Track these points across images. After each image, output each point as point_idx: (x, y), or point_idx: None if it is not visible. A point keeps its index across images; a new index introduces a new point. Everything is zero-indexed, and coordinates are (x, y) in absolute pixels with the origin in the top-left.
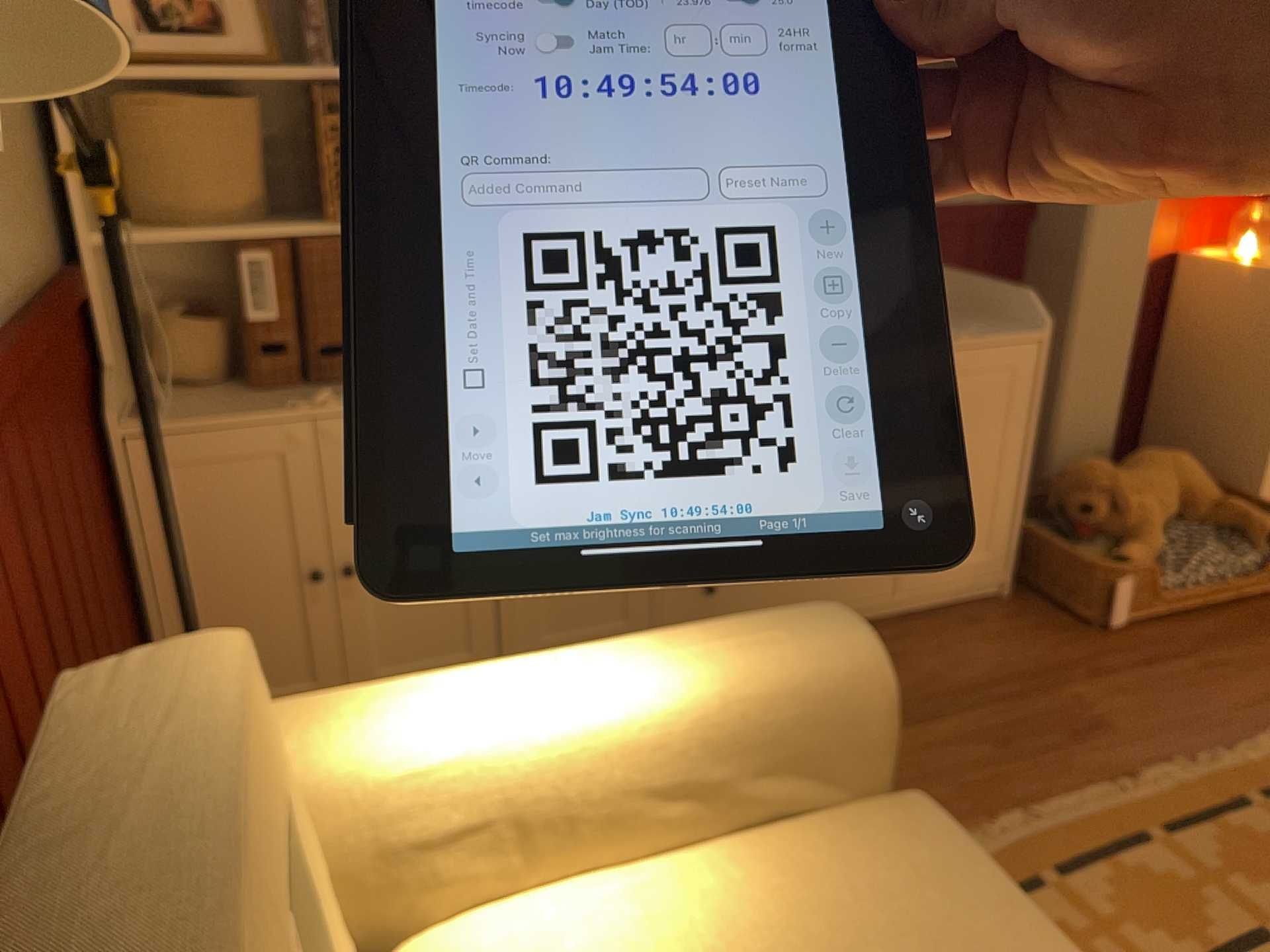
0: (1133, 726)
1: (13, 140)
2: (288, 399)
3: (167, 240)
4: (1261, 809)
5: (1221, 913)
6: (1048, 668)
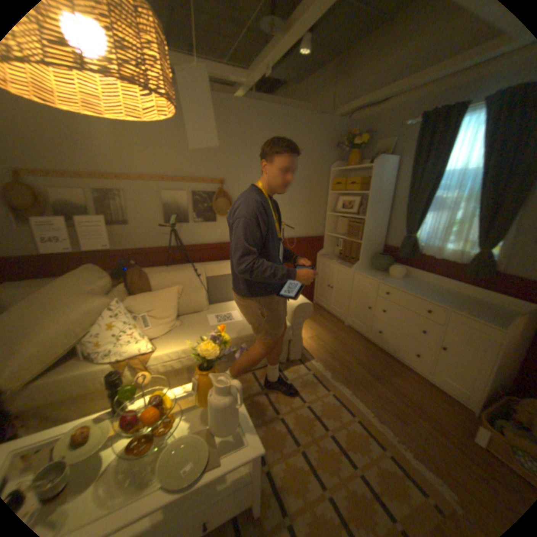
0: (412, 433)
1: (316, 220)
2: (337, 260)
3: (332, 235)
4: (384, 453)
5: (334, 424)
6: (432, 418)
